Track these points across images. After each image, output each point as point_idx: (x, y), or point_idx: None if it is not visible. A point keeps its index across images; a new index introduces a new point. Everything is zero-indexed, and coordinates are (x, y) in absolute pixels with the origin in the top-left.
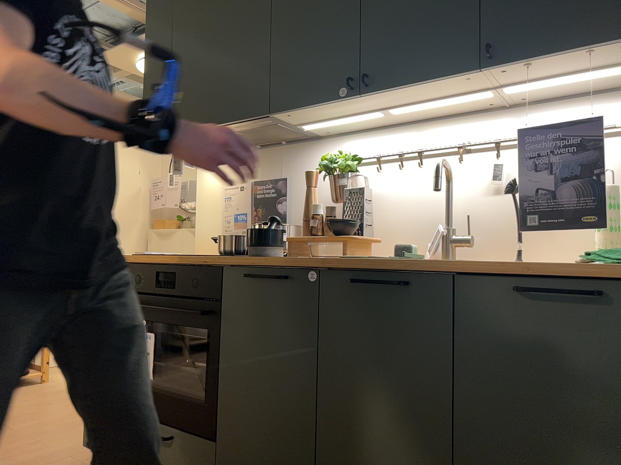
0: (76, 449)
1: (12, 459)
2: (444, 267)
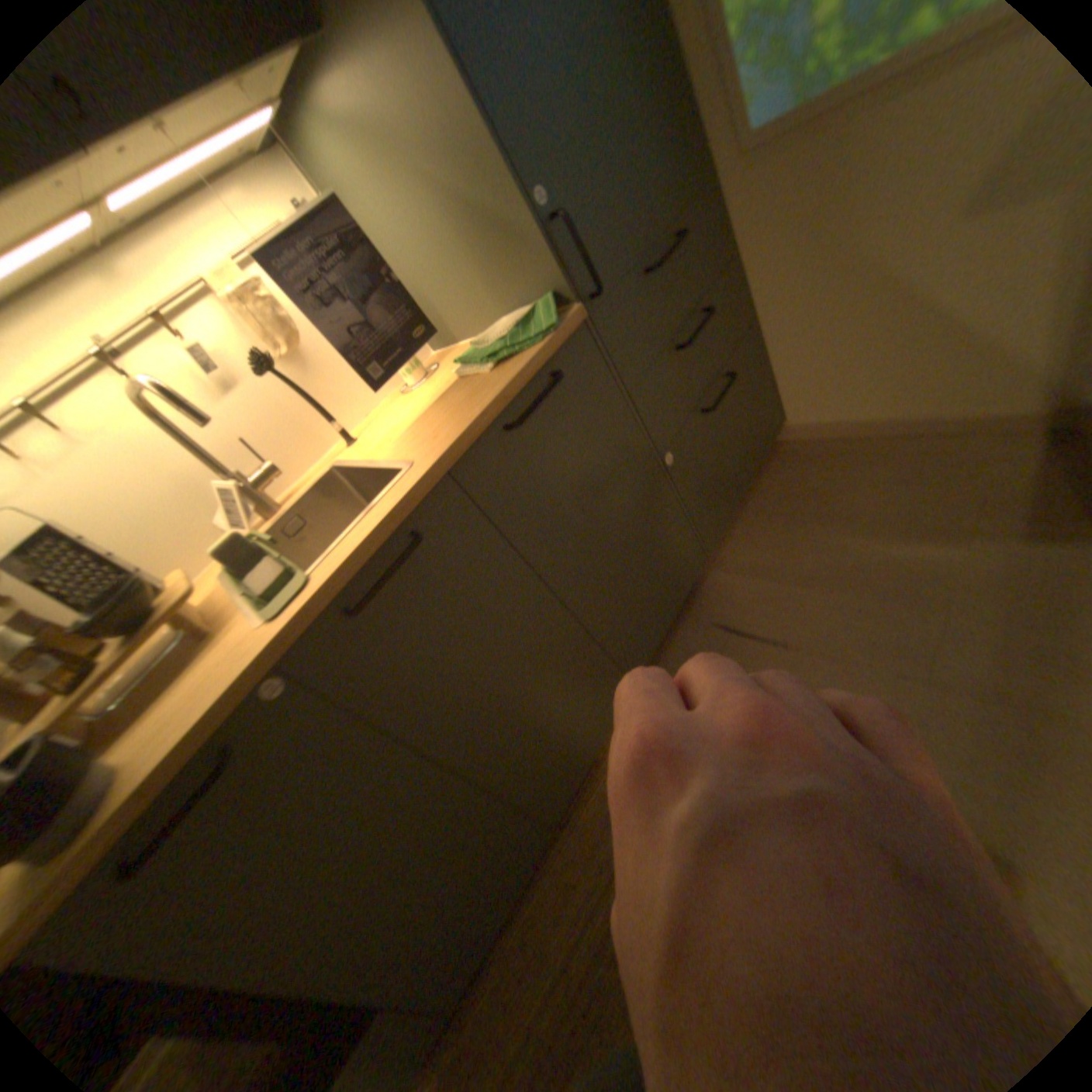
0: None
1: None
2: (438, 472)
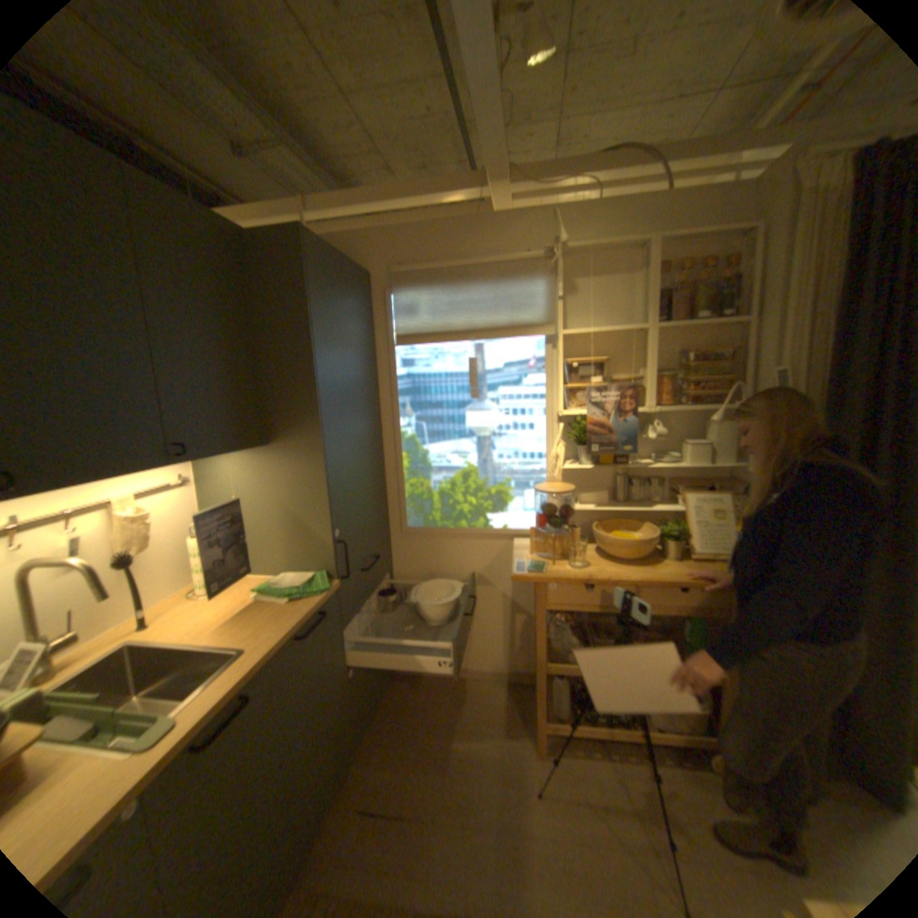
0: None
1: None
2: (265, 660)
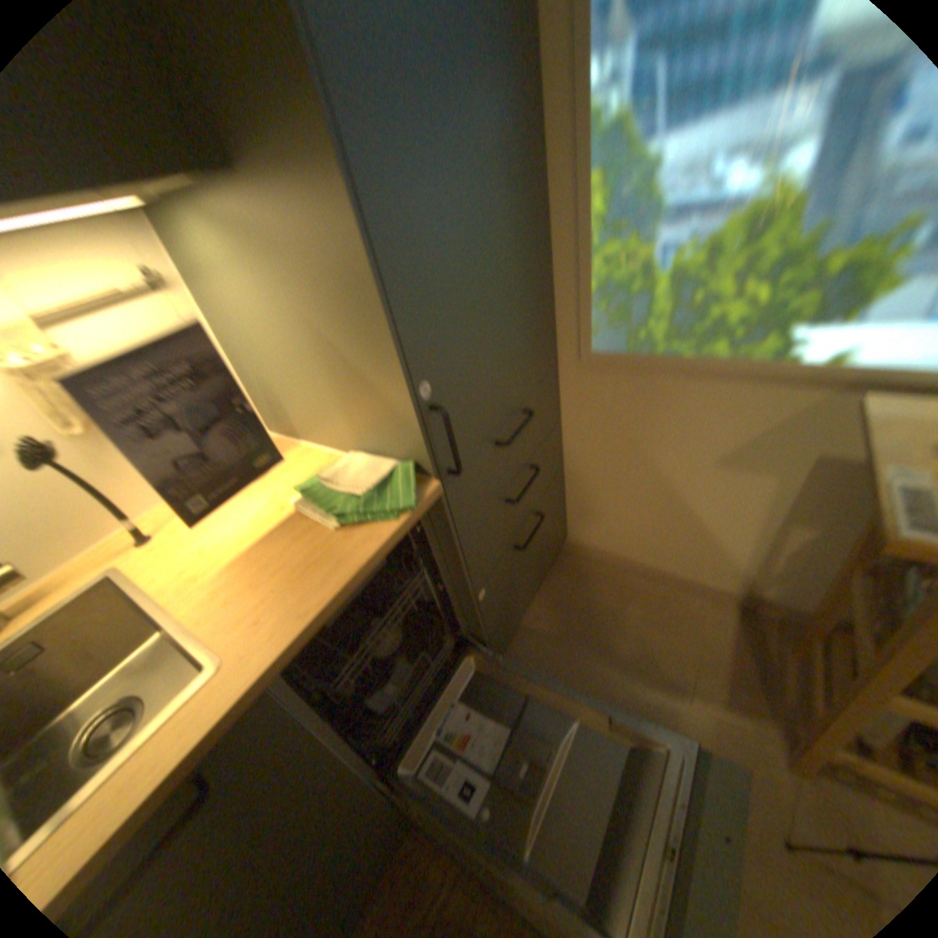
0: None
1: None
2: (247, 701)
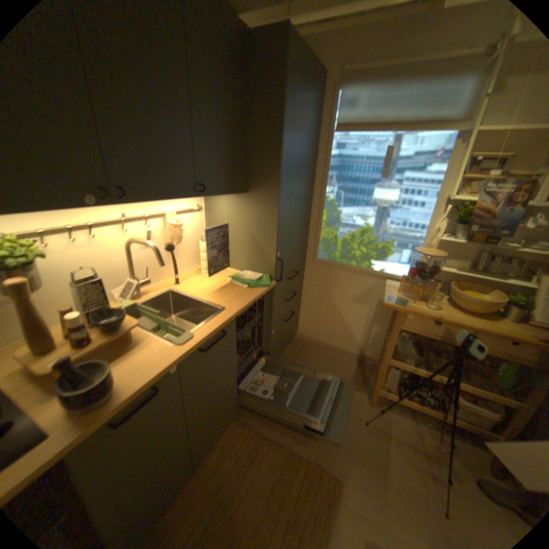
0: None
1: None
2: (235, 317)
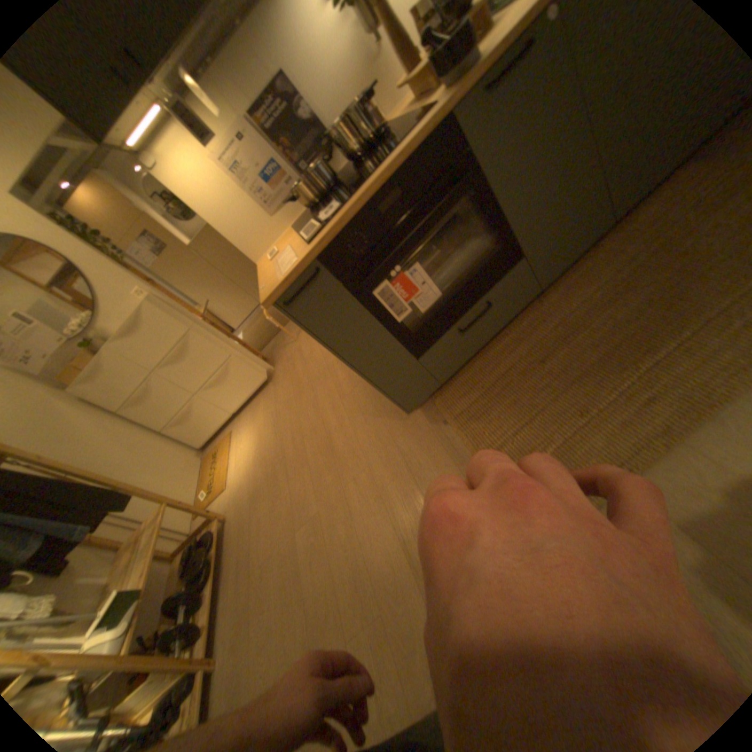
0: (379, 439)
1: (380, 486)
2: None
